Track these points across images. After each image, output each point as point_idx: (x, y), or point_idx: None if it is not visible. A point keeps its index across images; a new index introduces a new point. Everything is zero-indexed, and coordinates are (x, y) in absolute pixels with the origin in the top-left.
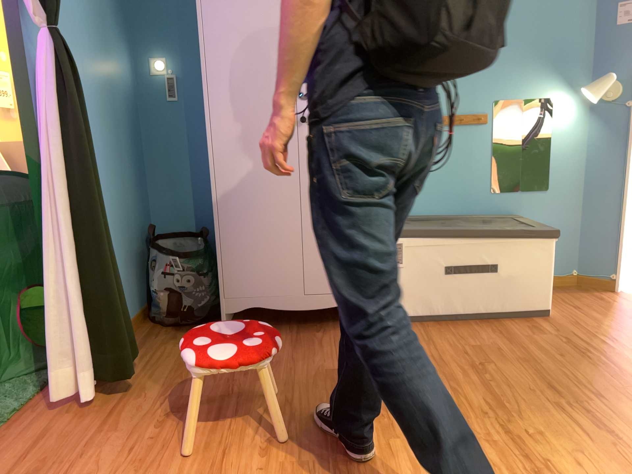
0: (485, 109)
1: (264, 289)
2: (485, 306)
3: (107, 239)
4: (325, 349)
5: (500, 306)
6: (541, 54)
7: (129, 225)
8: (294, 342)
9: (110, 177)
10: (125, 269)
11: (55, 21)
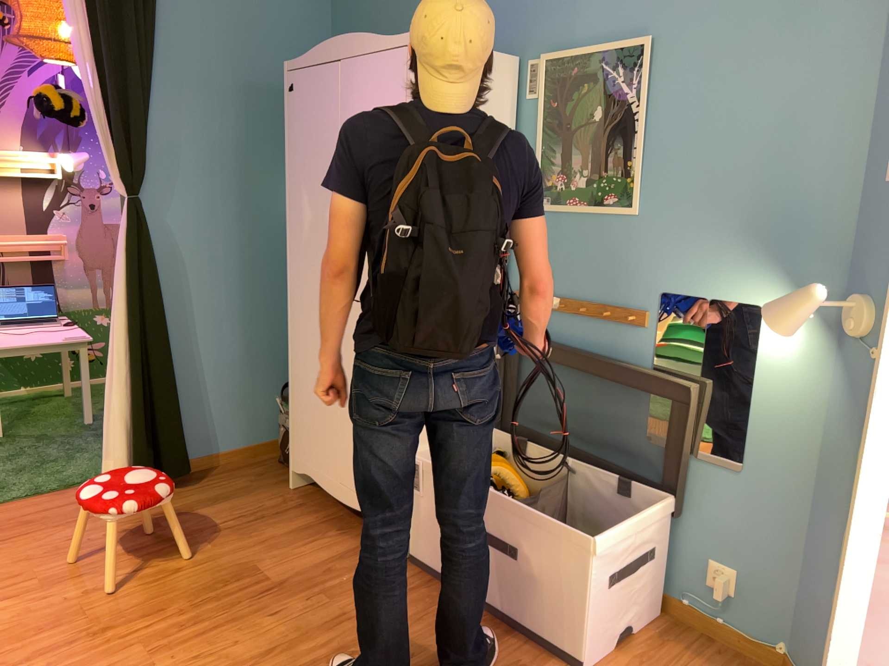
0: (647, 303)
1: (314, 460)
2: (506, 604)
3: (166, 368)
4: (303, 549)
5: (523, 614)
6: (746, 223)
7: (273, 354)
8: (302, 529)
9: (245, 307)
10: (254, 395)
11: (137, 188)
